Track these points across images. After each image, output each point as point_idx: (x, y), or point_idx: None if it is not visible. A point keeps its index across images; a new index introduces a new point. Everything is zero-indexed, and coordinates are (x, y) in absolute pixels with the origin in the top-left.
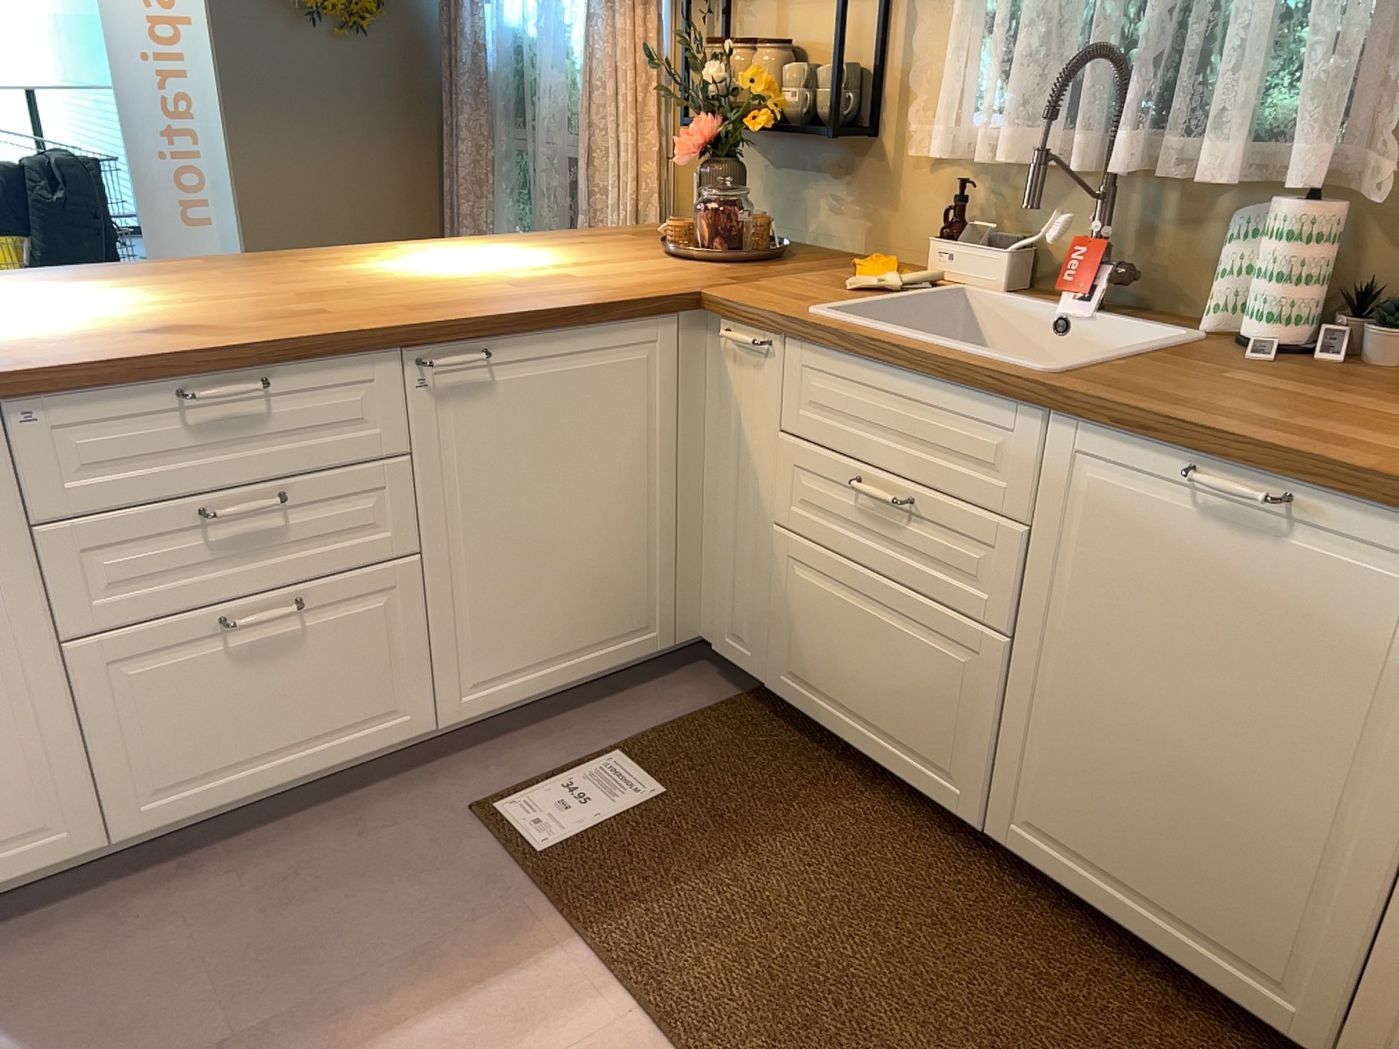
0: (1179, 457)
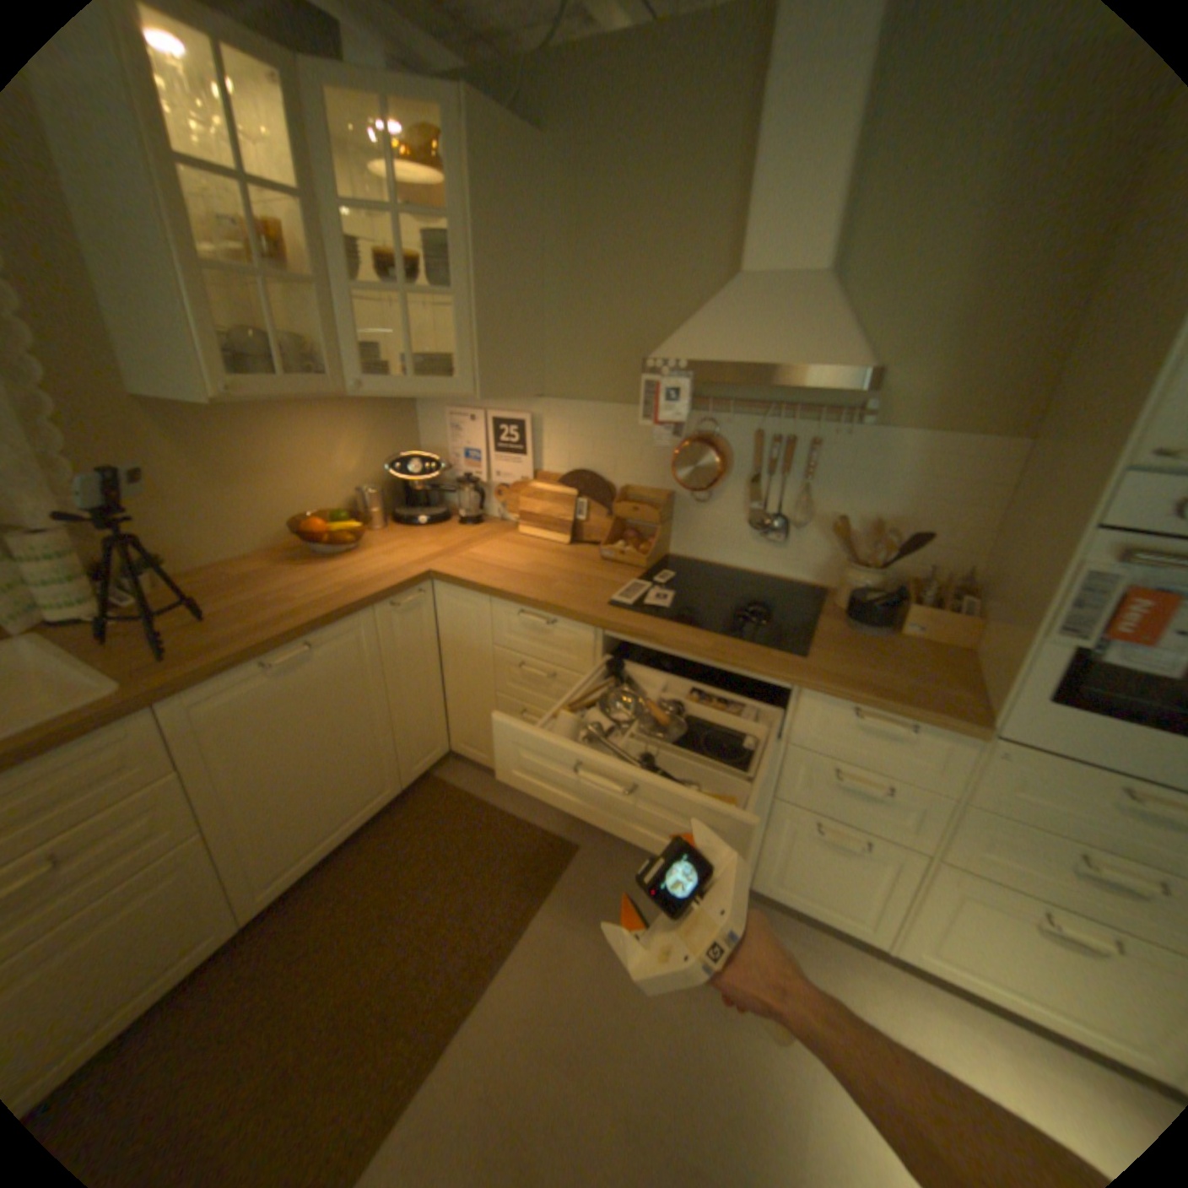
0: (251, 666)
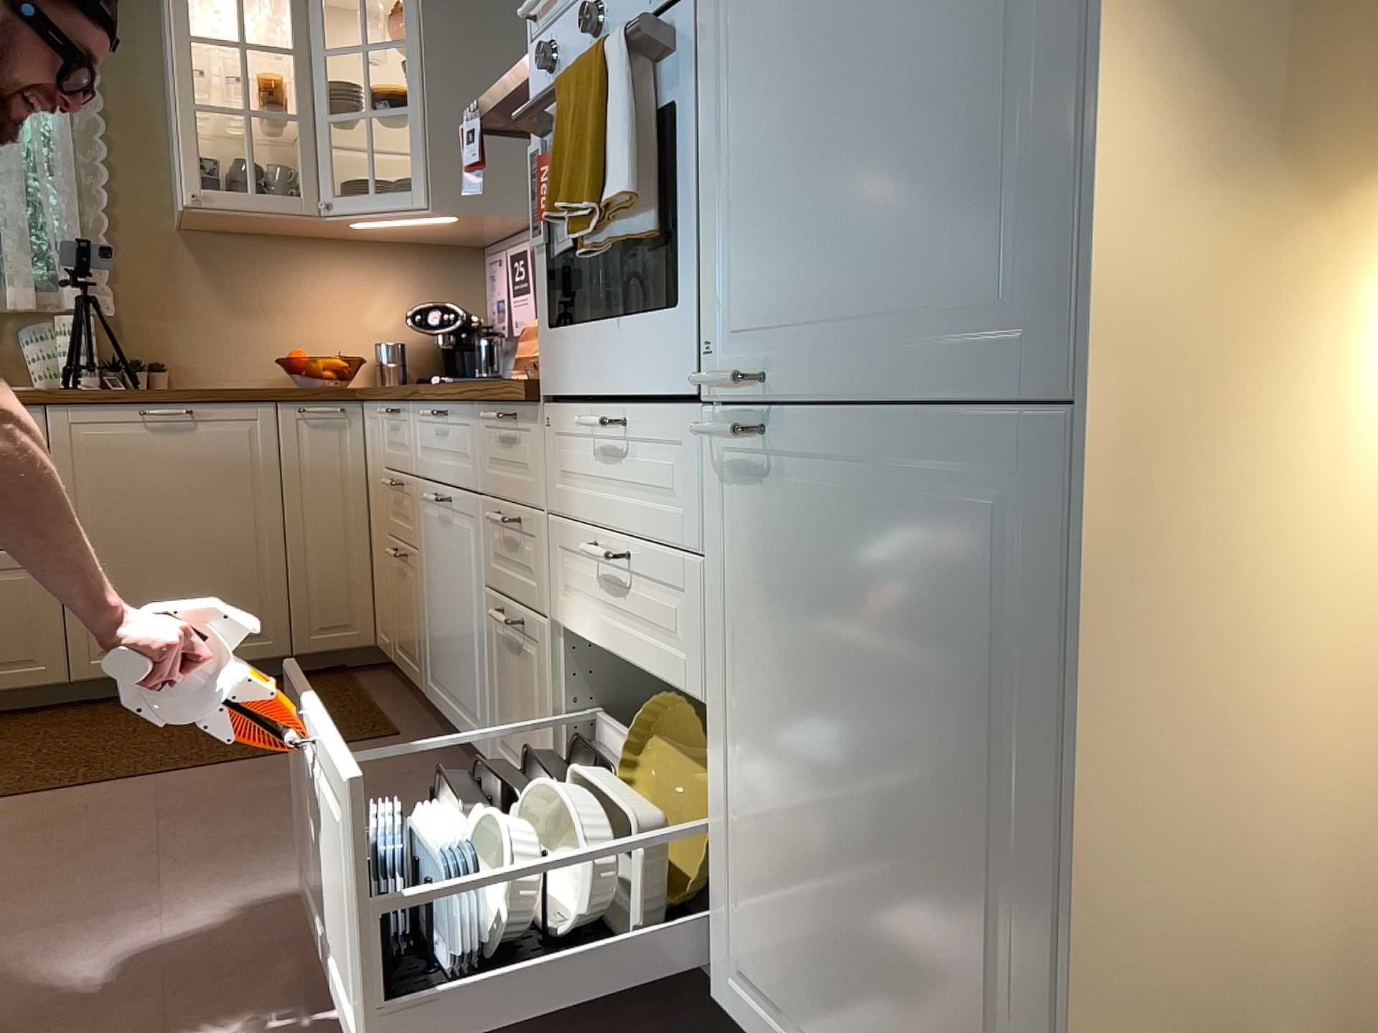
0: (131, 409)
